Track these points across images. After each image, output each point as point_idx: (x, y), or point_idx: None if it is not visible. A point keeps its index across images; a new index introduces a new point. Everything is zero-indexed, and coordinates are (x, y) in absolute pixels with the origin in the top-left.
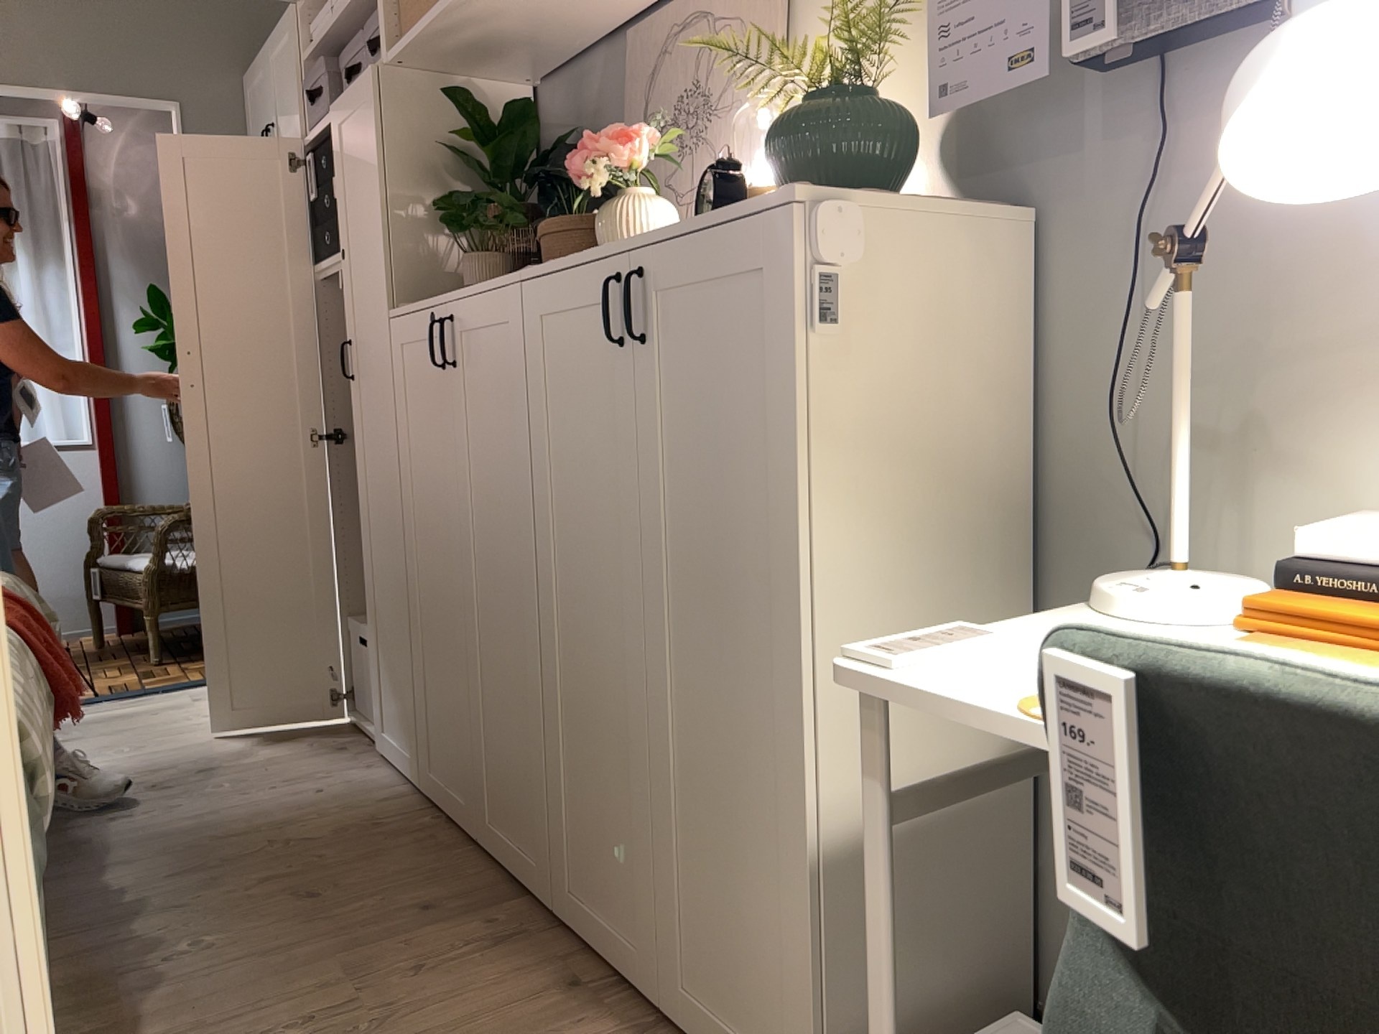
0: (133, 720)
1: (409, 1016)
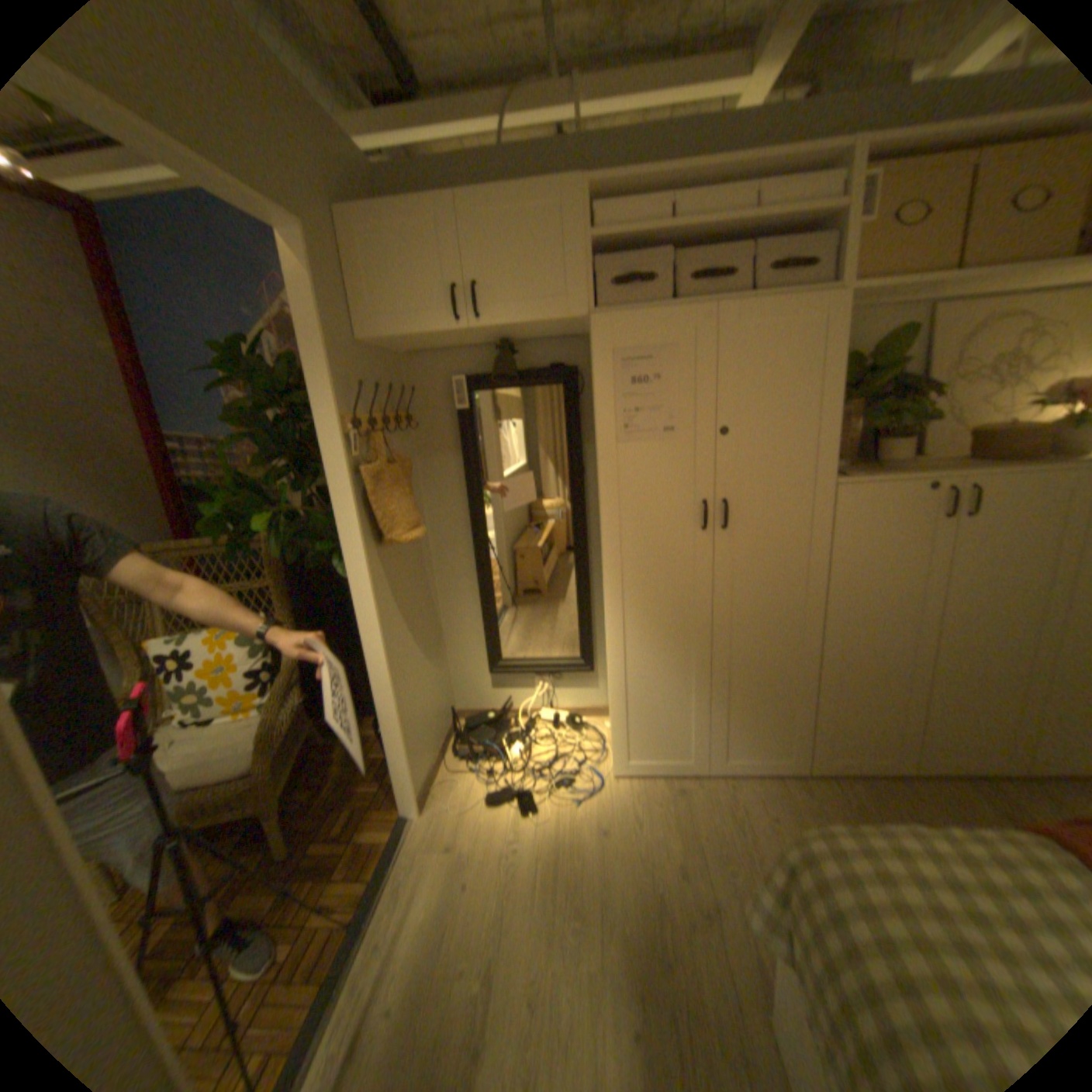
0: (469, 911)
1: None
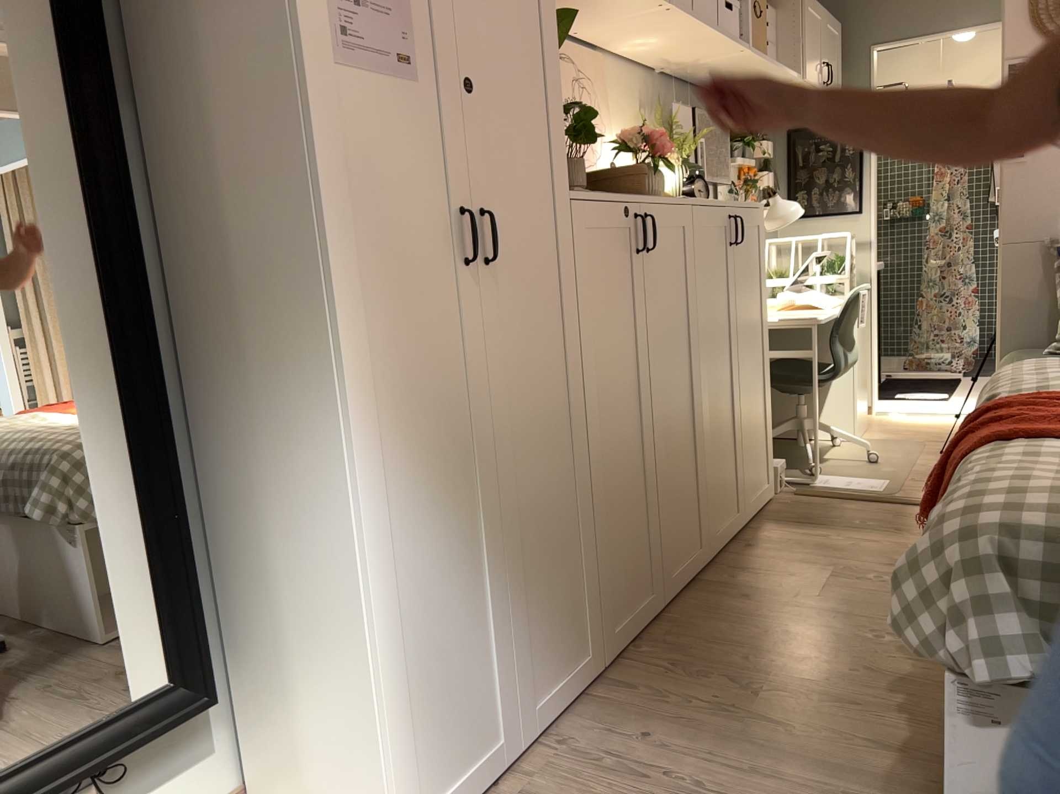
0: None
1: (817, 565)
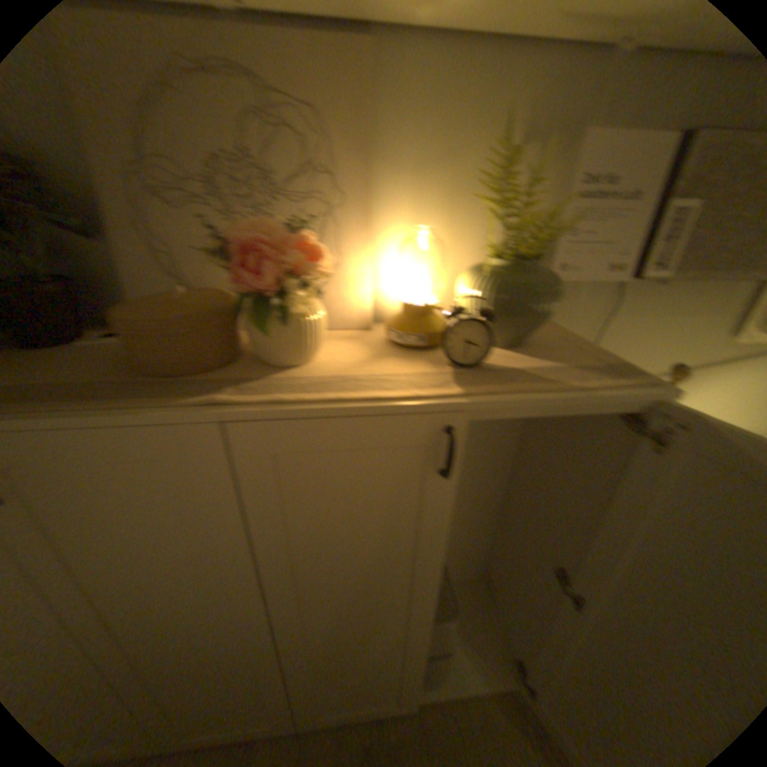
0: None
1: None
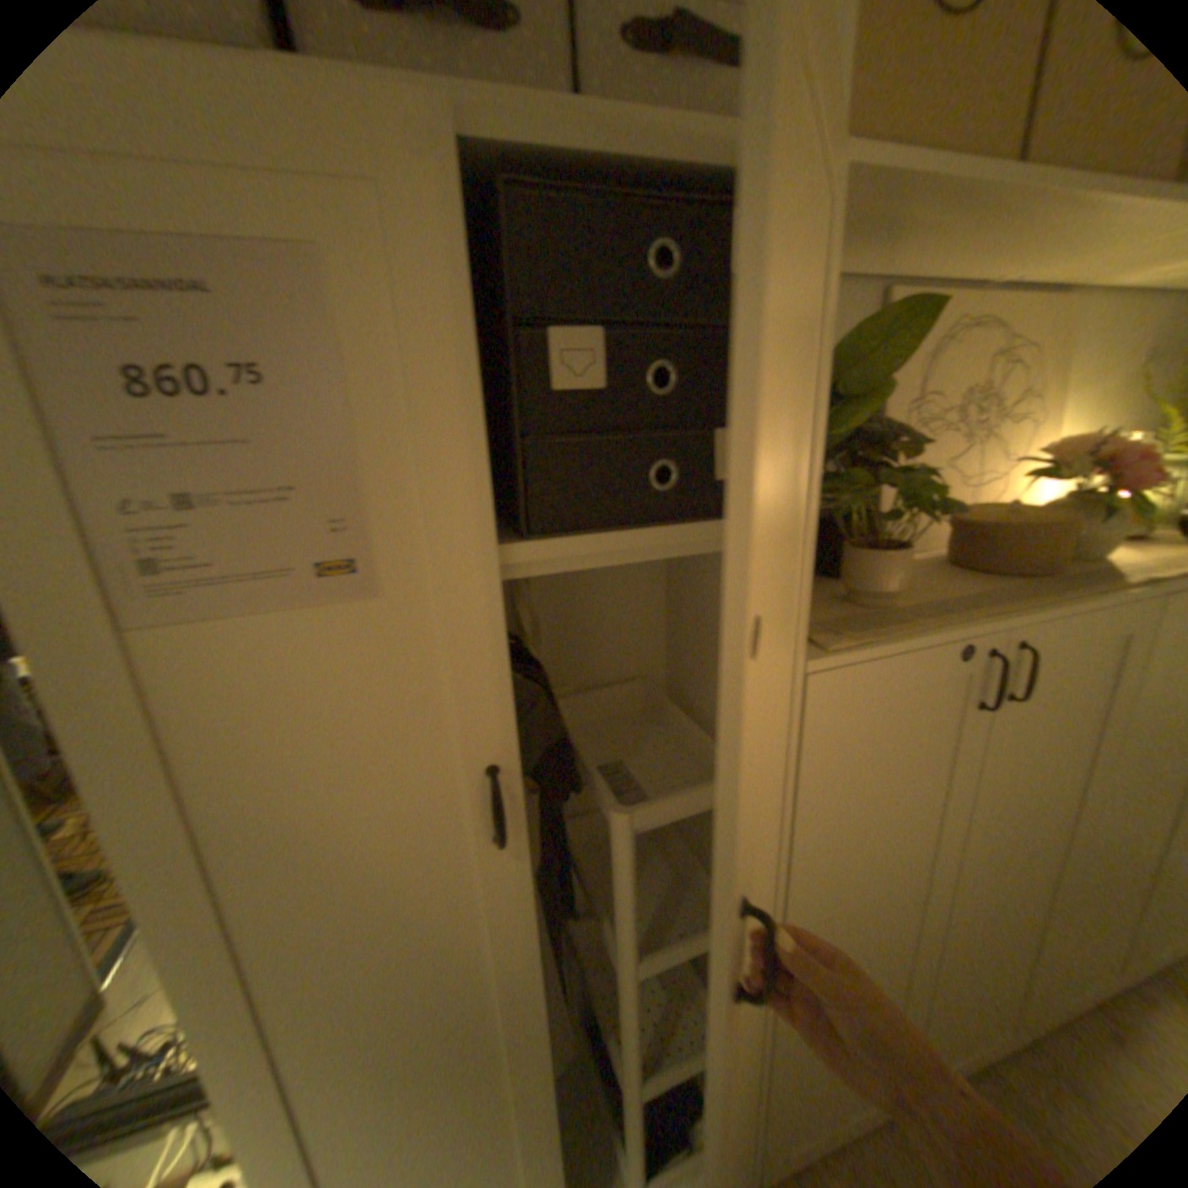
0: None
1: None
